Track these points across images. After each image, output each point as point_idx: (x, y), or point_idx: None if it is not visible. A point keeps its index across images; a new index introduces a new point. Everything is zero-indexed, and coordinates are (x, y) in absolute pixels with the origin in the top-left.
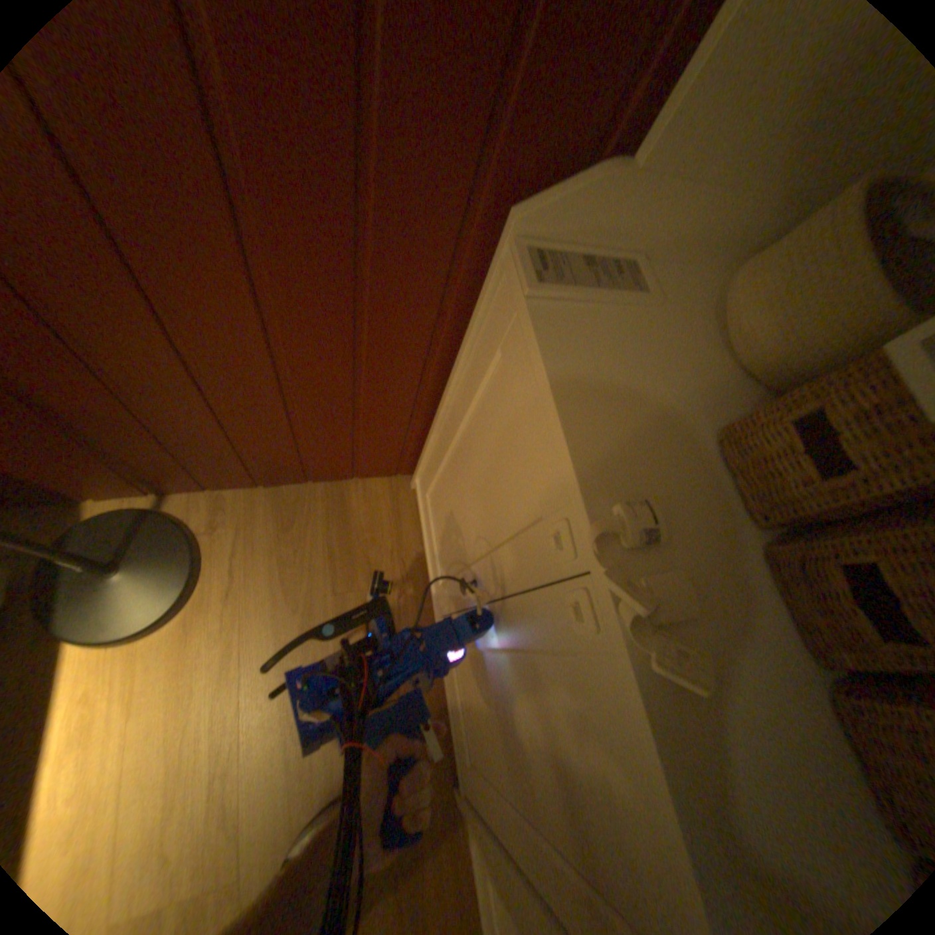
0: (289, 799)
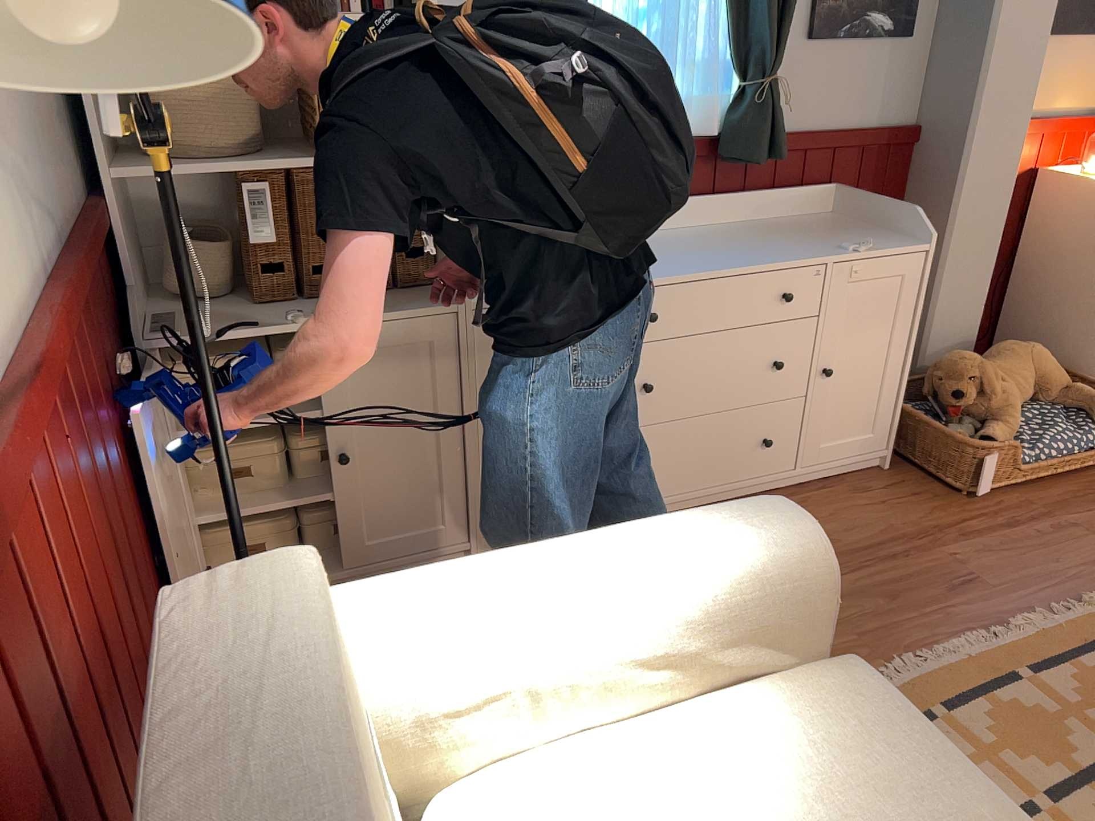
0: None
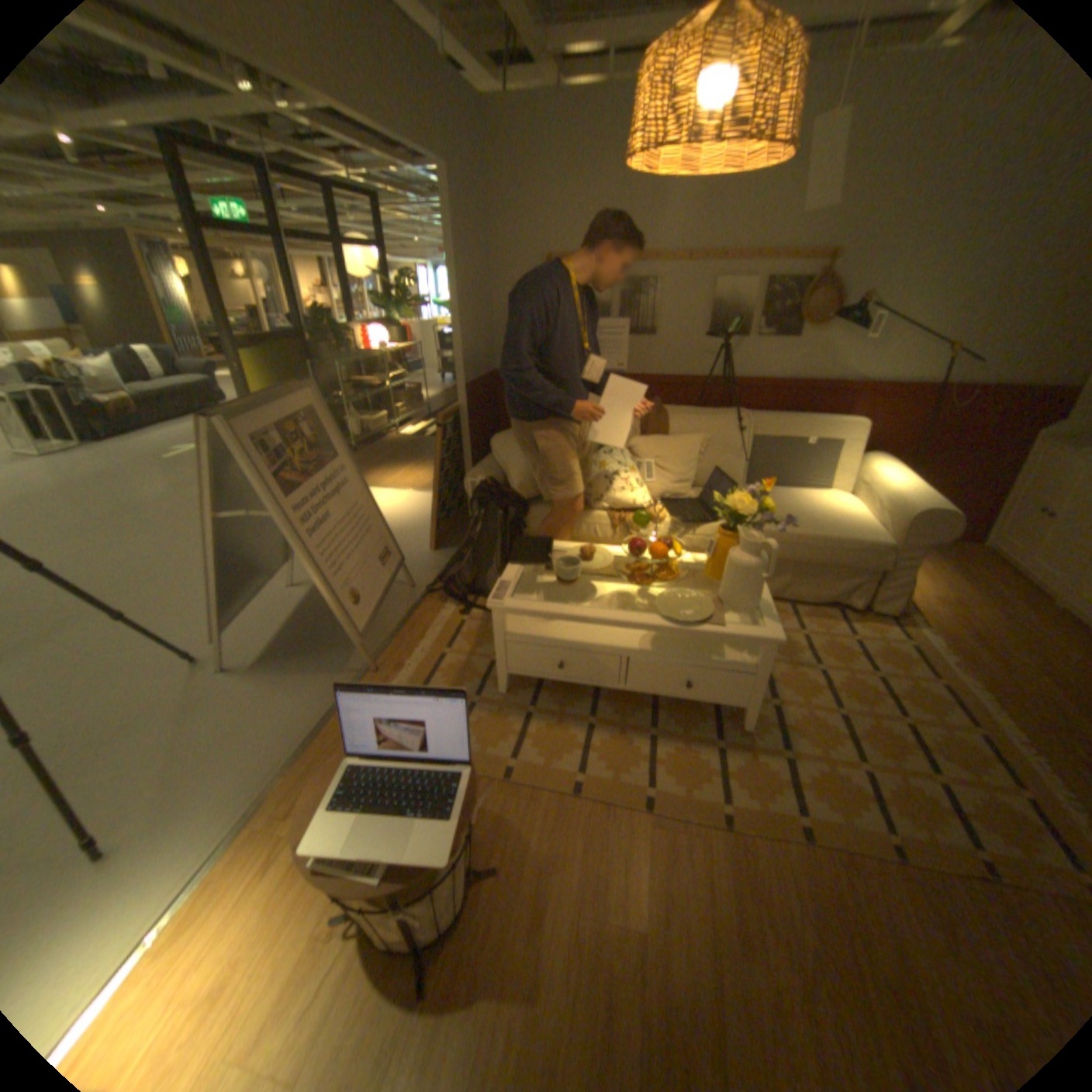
0: (978, 591)
